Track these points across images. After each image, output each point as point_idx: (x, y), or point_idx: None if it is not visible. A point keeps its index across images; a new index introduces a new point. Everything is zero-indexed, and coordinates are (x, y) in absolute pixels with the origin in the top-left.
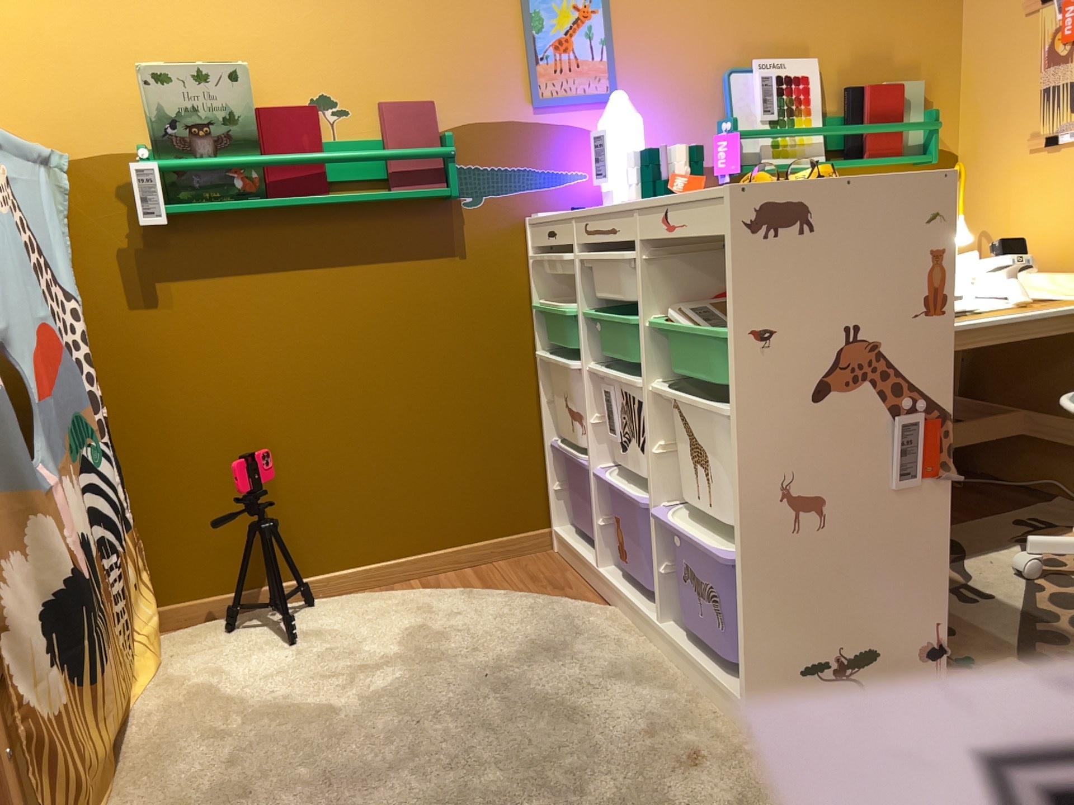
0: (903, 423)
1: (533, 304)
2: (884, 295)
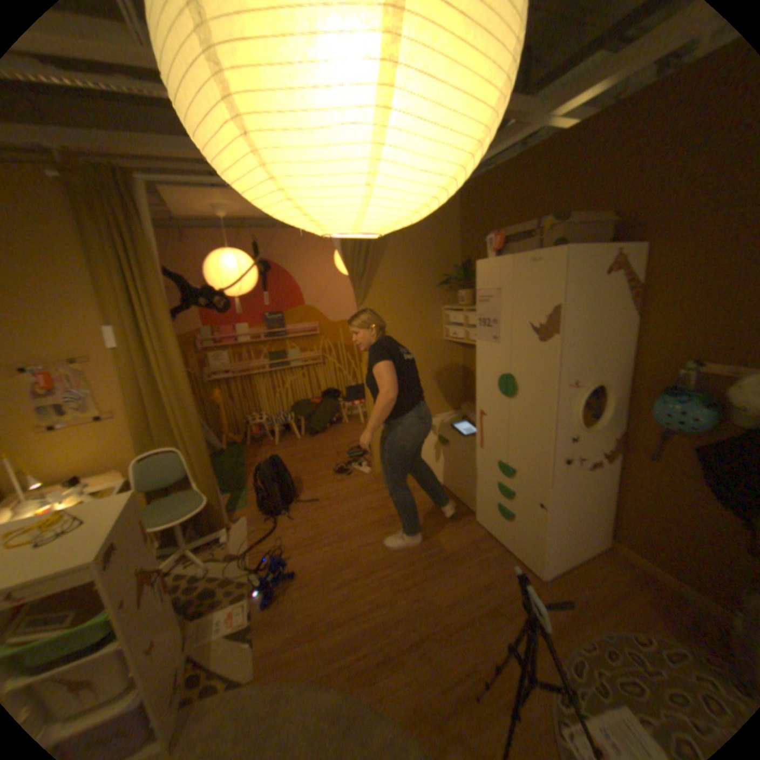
0: (155, 587)
1: None
2: (135, 551)
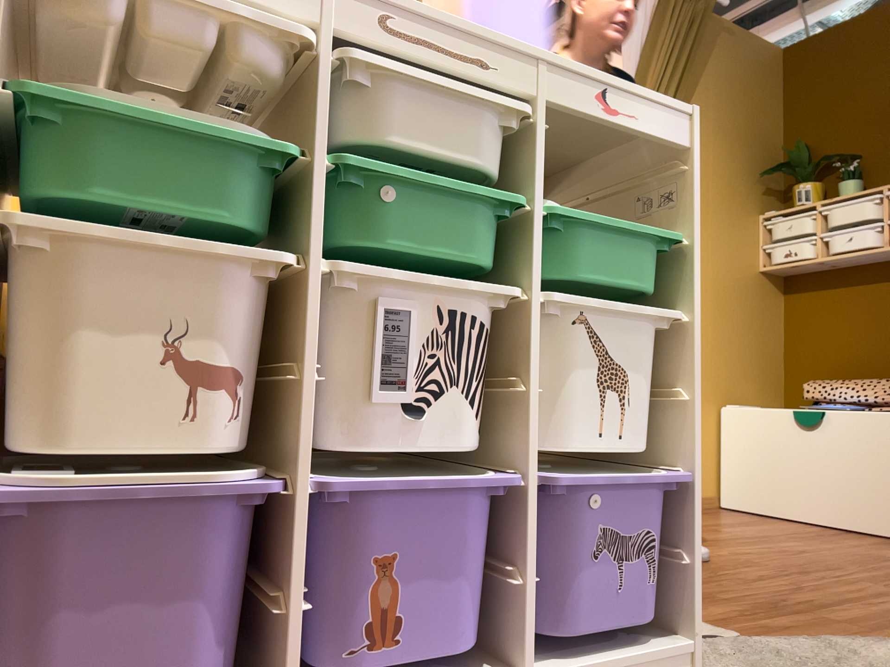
0: None
1: None
2: None
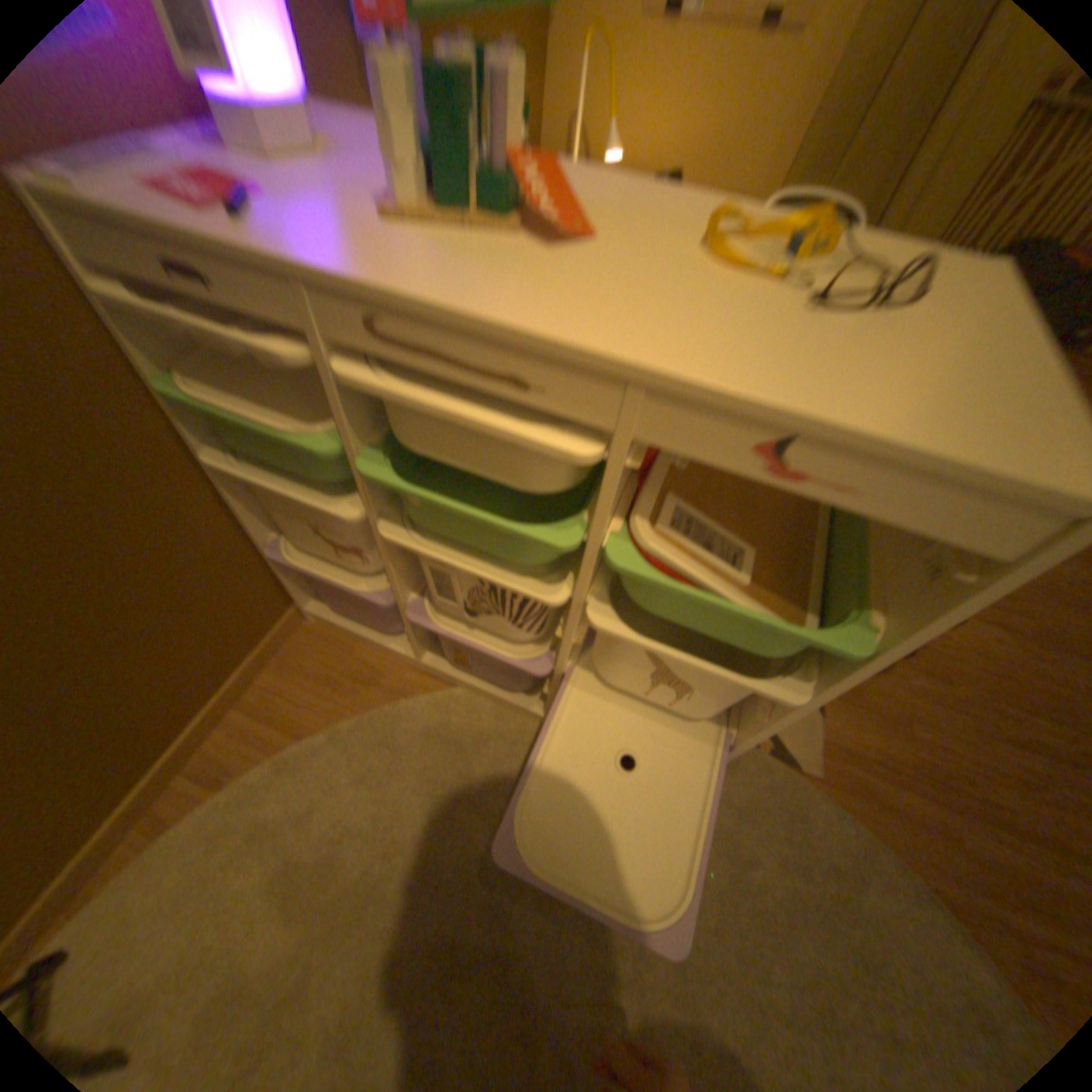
0: None
1: (138, 372)
2: None
